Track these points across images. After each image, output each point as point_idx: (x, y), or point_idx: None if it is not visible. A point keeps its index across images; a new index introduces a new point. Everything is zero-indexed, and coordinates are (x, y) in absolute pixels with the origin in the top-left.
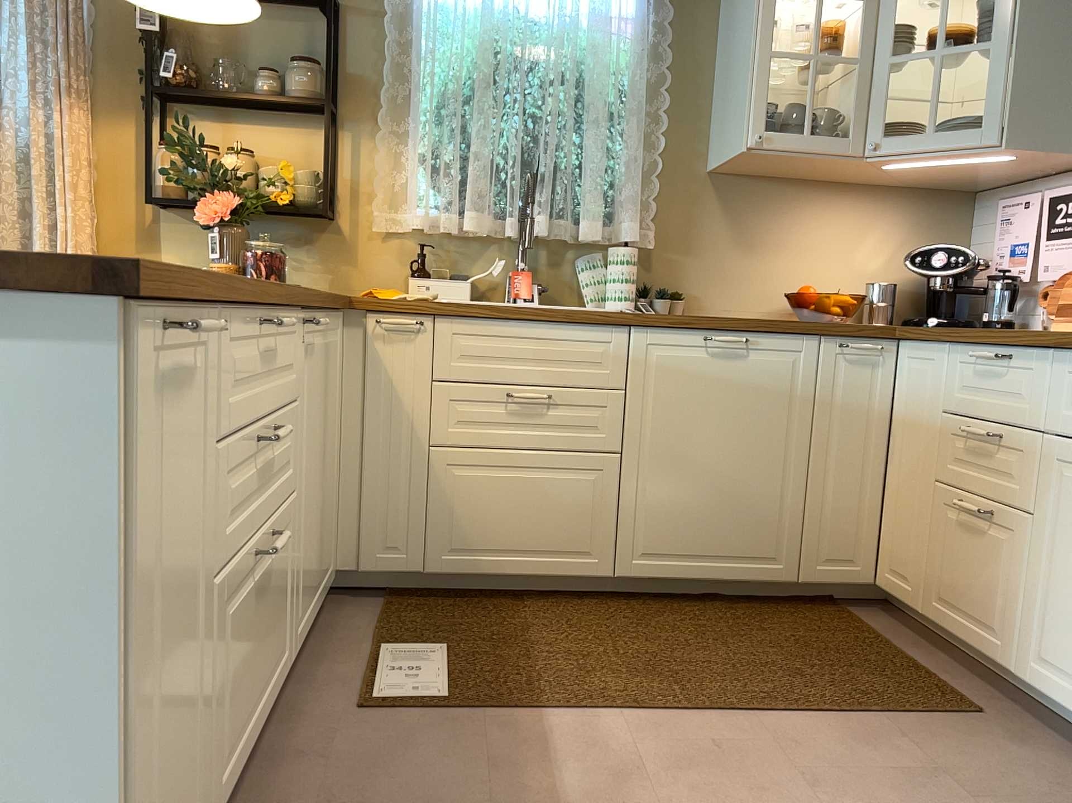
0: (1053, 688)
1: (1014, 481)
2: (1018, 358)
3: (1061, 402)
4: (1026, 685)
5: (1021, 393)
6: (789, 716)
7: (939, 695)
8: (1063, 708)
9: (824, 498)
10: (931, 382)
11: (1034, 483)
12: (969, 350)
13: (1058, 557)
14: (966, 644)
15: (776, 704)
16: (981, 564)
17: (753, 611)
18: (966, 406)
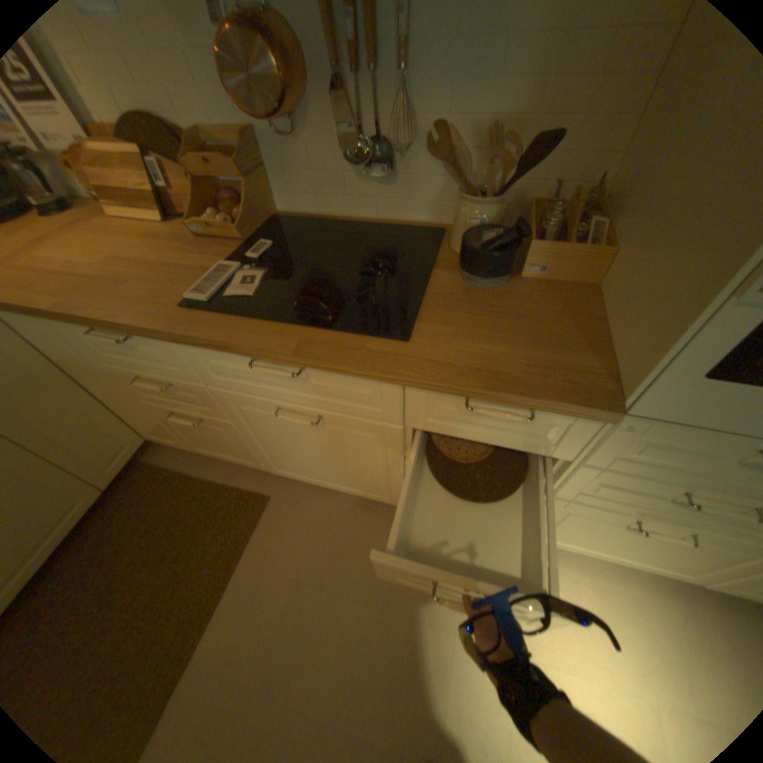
0: (292, 476)
1: (201, 405)
2: (136, 336)
3: (203, 369)
4: (277, 474)
5: (162, 360)
6: (203, 634)
7: (243, 504)
8: (301, 480)
9: (63, 448)
10: (60, 341)
11: (218, 408)
12: (76, 324)
13: (262, 438)
14: (230, 461)
15: (189, 633)
16: (212, 437)
17: (93, 536)
18: (116, 362)
